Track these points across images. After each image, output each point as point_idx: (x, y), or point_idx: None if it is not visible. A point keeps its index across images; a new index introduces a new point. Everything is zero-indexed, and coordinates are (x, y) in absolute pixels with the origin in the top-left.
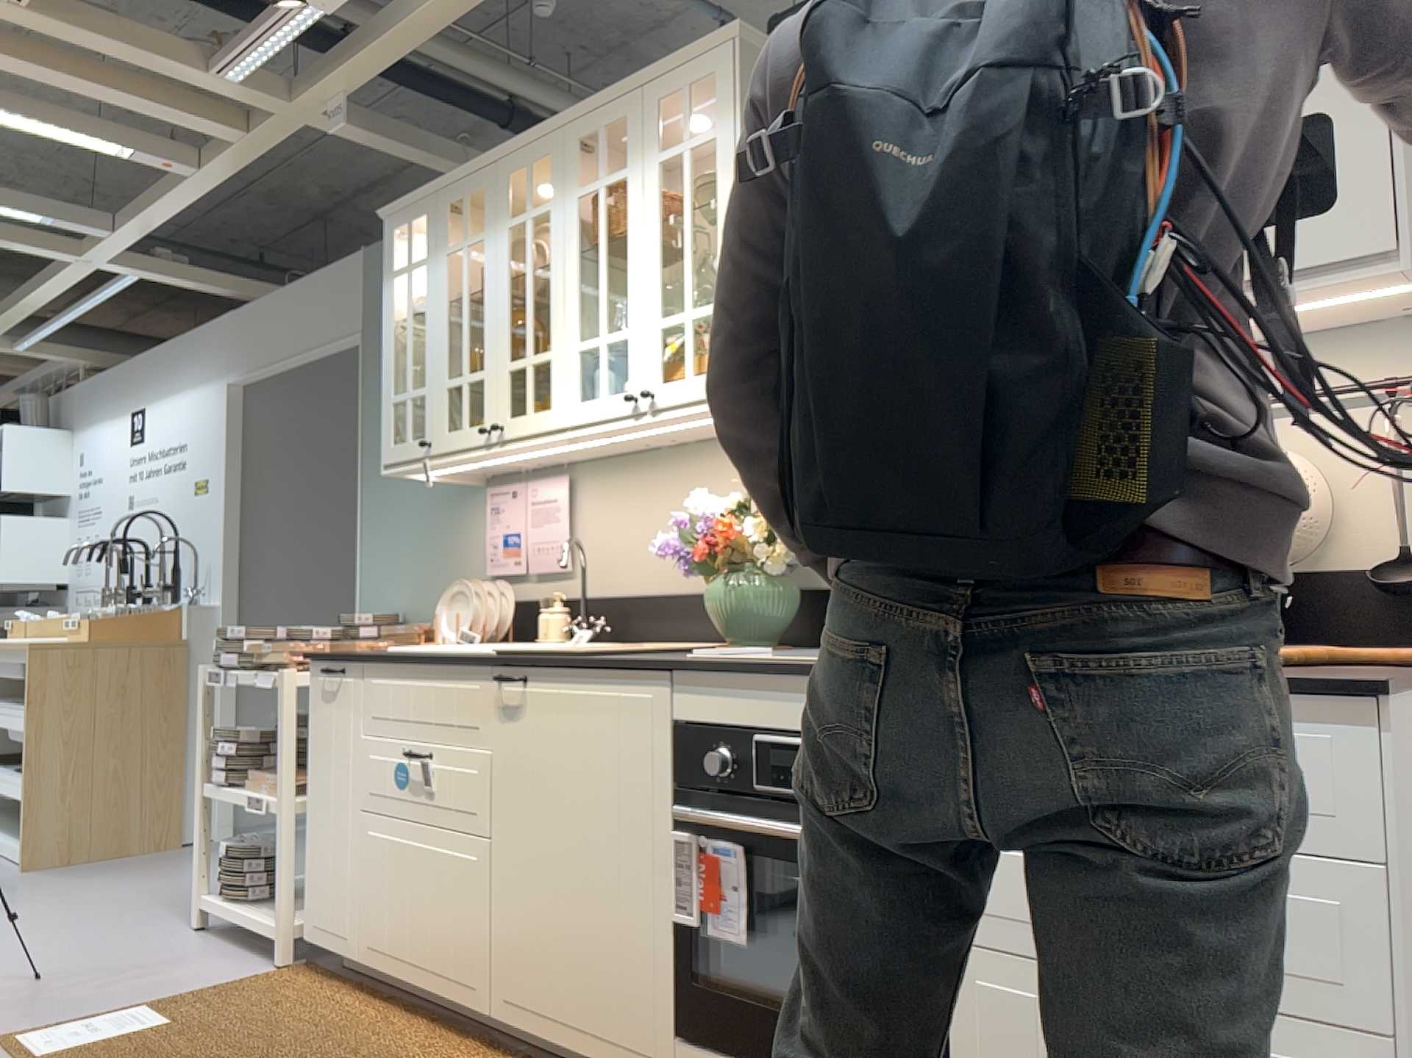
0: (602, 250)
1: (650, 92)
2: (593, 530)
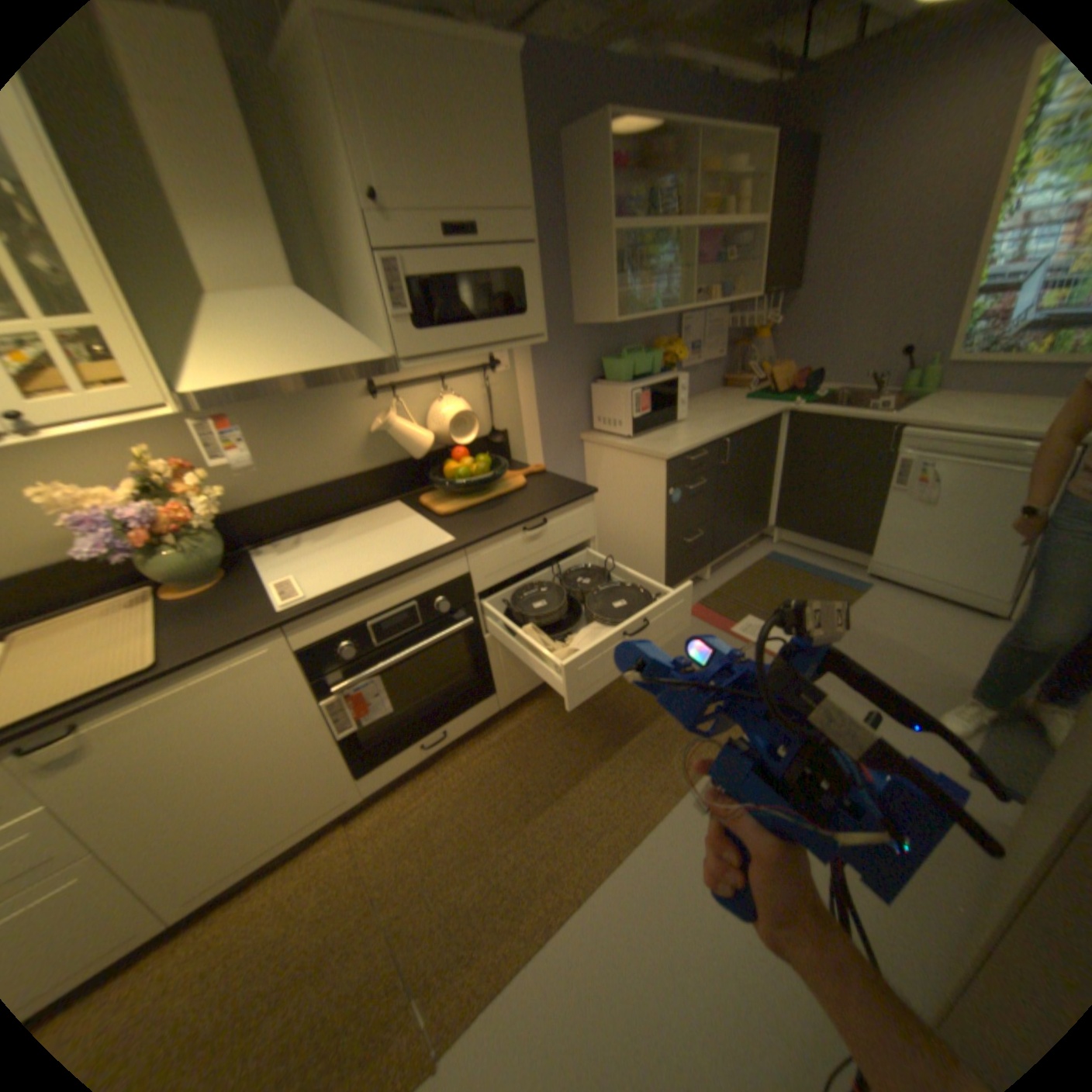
0: None
1: None
2: None
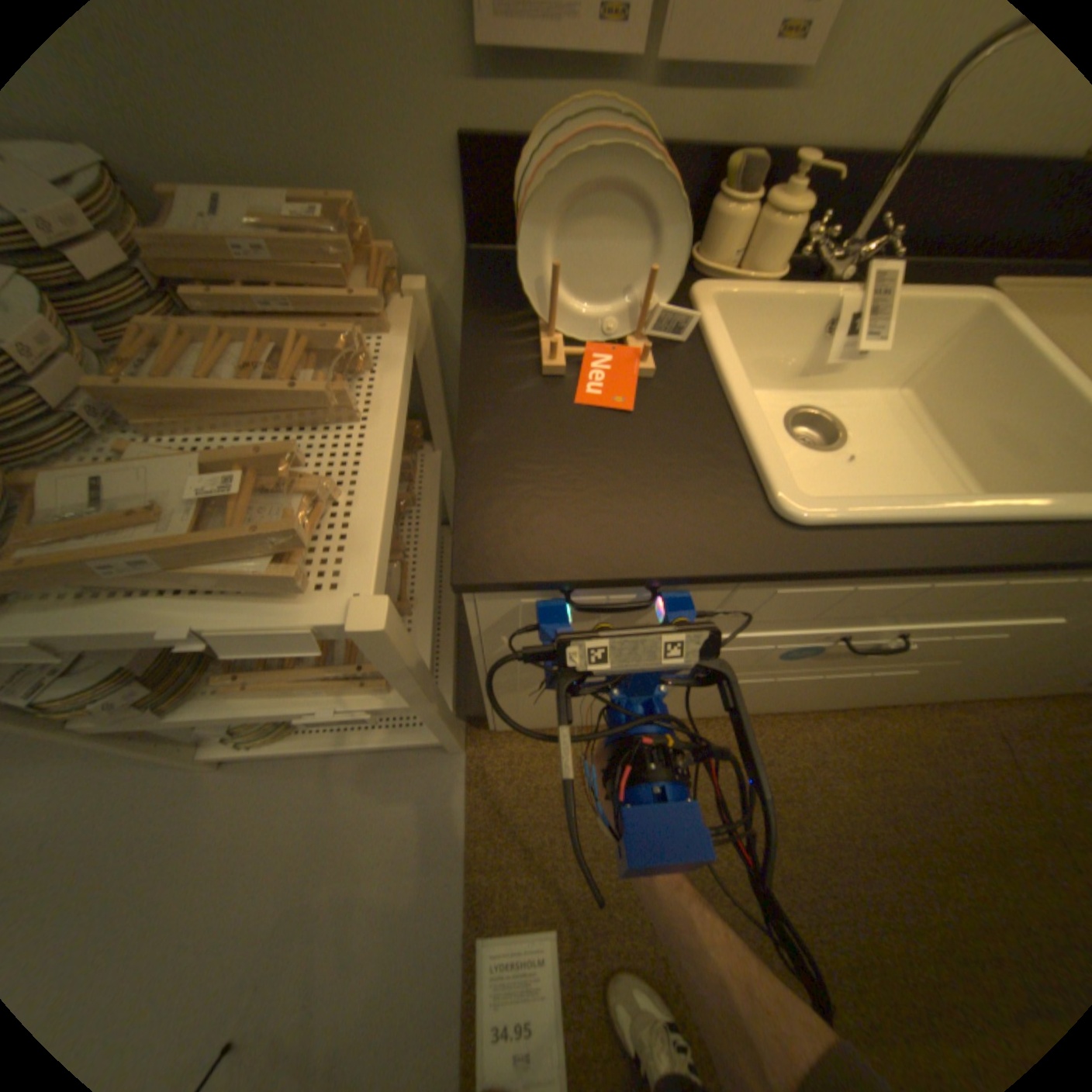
0: None
1: None
2: None
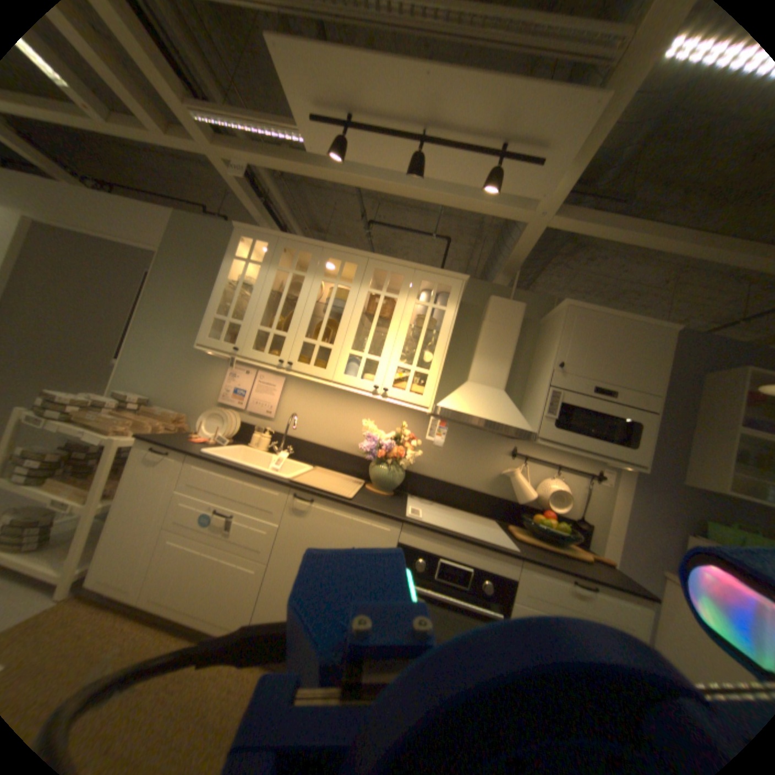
0: (375, 321)
1: (419, 274)
2: (291, 407)
